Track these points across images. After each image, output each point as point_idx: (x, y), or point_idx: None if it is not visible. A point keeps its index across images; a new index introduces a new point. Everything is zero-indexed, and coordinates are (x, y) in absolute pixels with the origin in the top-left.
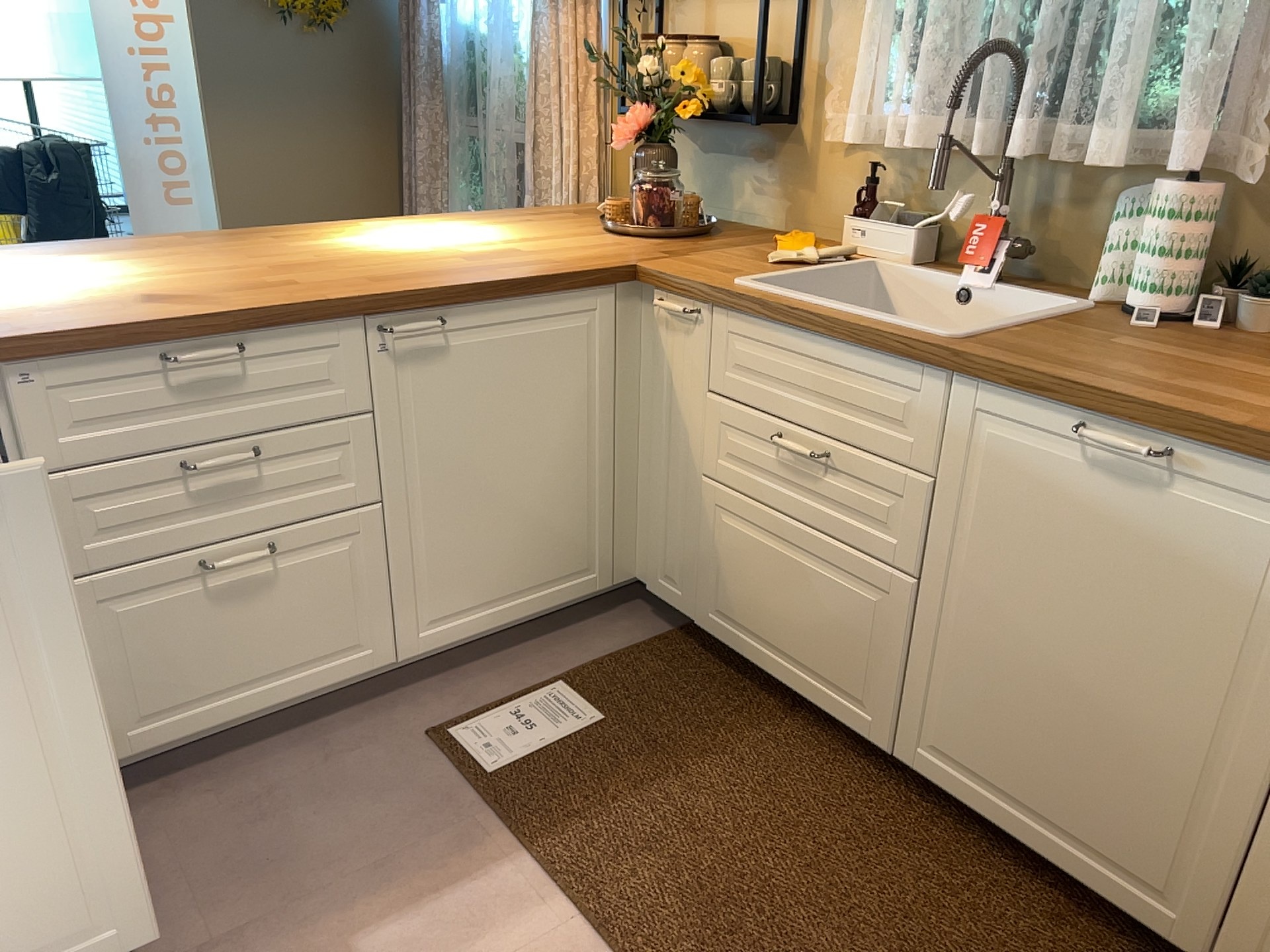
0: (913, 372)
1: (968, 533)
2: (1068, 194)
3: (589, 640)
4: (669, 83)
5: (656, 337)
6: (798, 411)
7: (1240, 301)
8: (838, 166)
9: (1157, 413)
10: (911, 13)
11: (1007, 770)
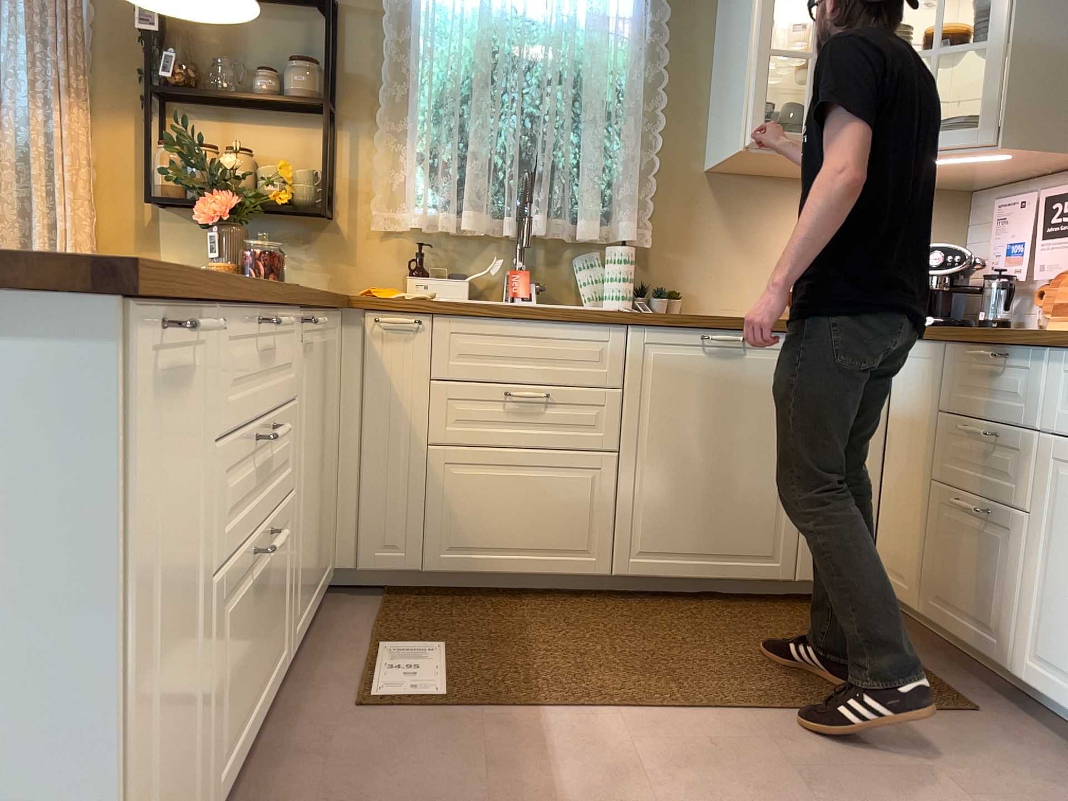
0: (604, 329)
1: (649, 412)
2: (548, 257)
3: (344, 622)
4: (243, 177)
5: (368, 350)
6: (518, 373)
7: (649, 301)
8: (378, 246)
9: (739, 321)
10: (450, 150)
11: (689, 539)
